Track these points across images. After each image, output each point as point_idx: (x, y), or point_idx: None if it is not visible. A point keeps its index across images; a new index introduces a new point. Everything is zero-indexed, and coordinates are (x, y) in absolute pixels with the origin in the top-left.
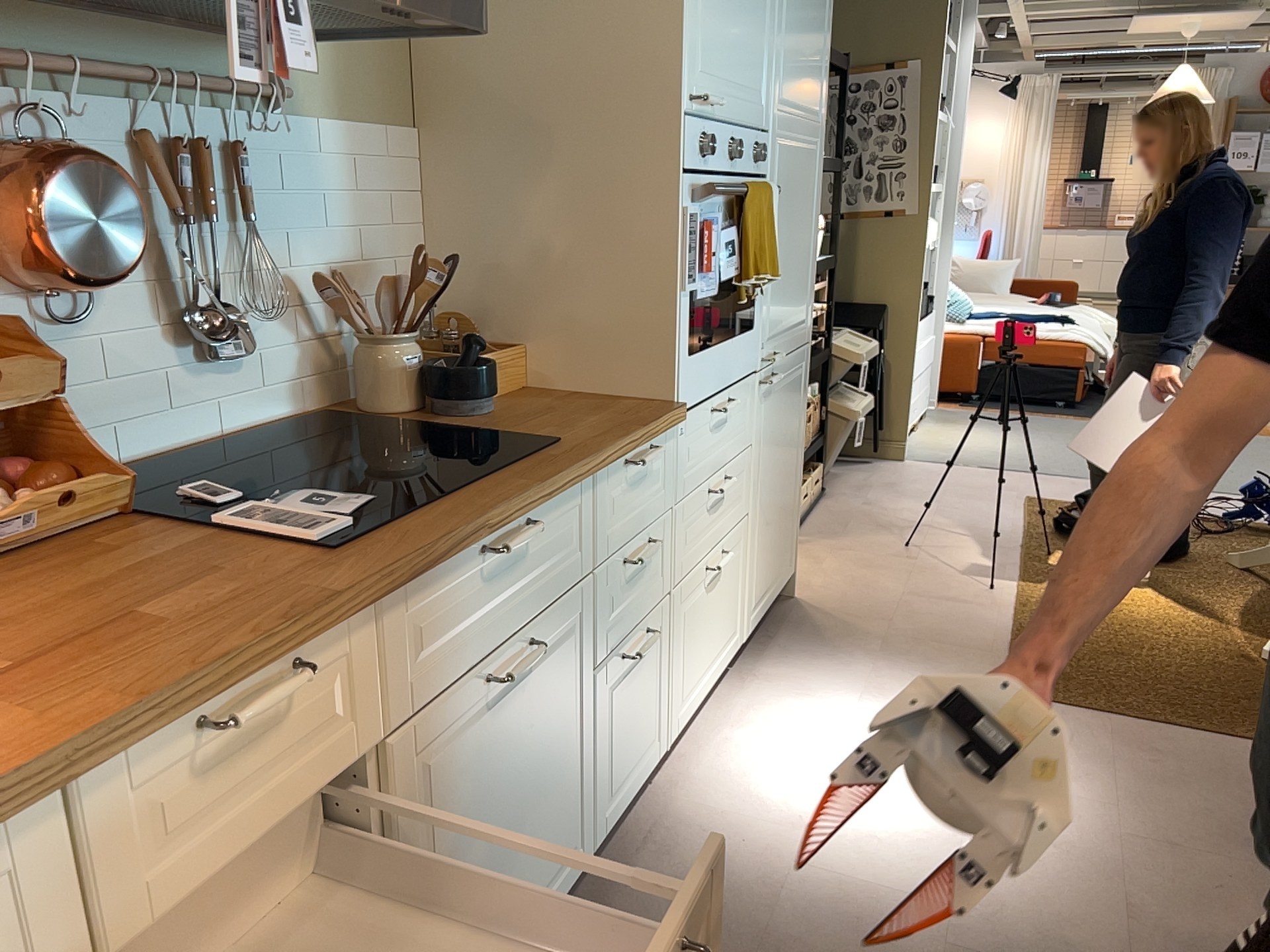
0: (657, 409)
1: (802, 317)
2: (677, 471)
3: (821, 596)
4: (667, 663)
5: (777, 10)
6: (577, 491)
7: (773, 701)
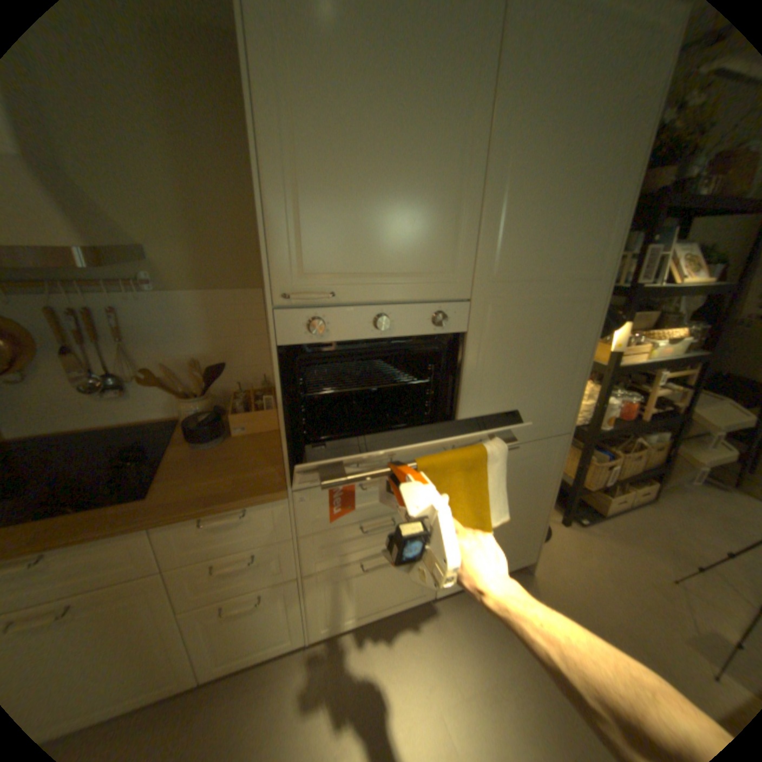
0: (257, 489)
1: (550, 420)
2: (297, 519)
3: (552, 587)
4: (300, 609)
5: (484, 198)
6: (123, 536)
7: (423, 649)
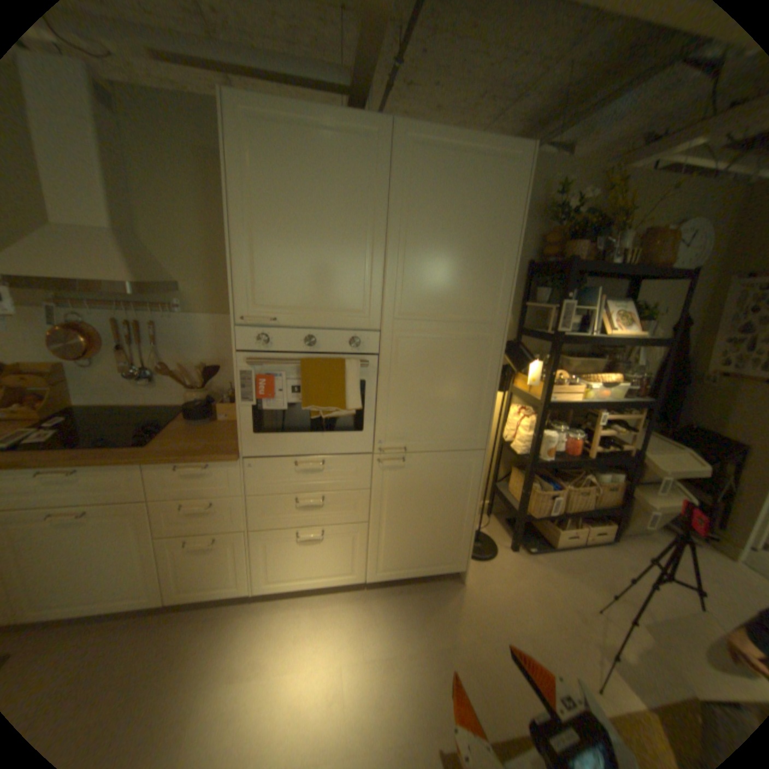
0: (217, 452)
1: (461, 434)
2: (245, 482)
3: (478, 596)
4: (245, 561)
5: (385, 263)
6: (125, 469)
7: (344, 621)
